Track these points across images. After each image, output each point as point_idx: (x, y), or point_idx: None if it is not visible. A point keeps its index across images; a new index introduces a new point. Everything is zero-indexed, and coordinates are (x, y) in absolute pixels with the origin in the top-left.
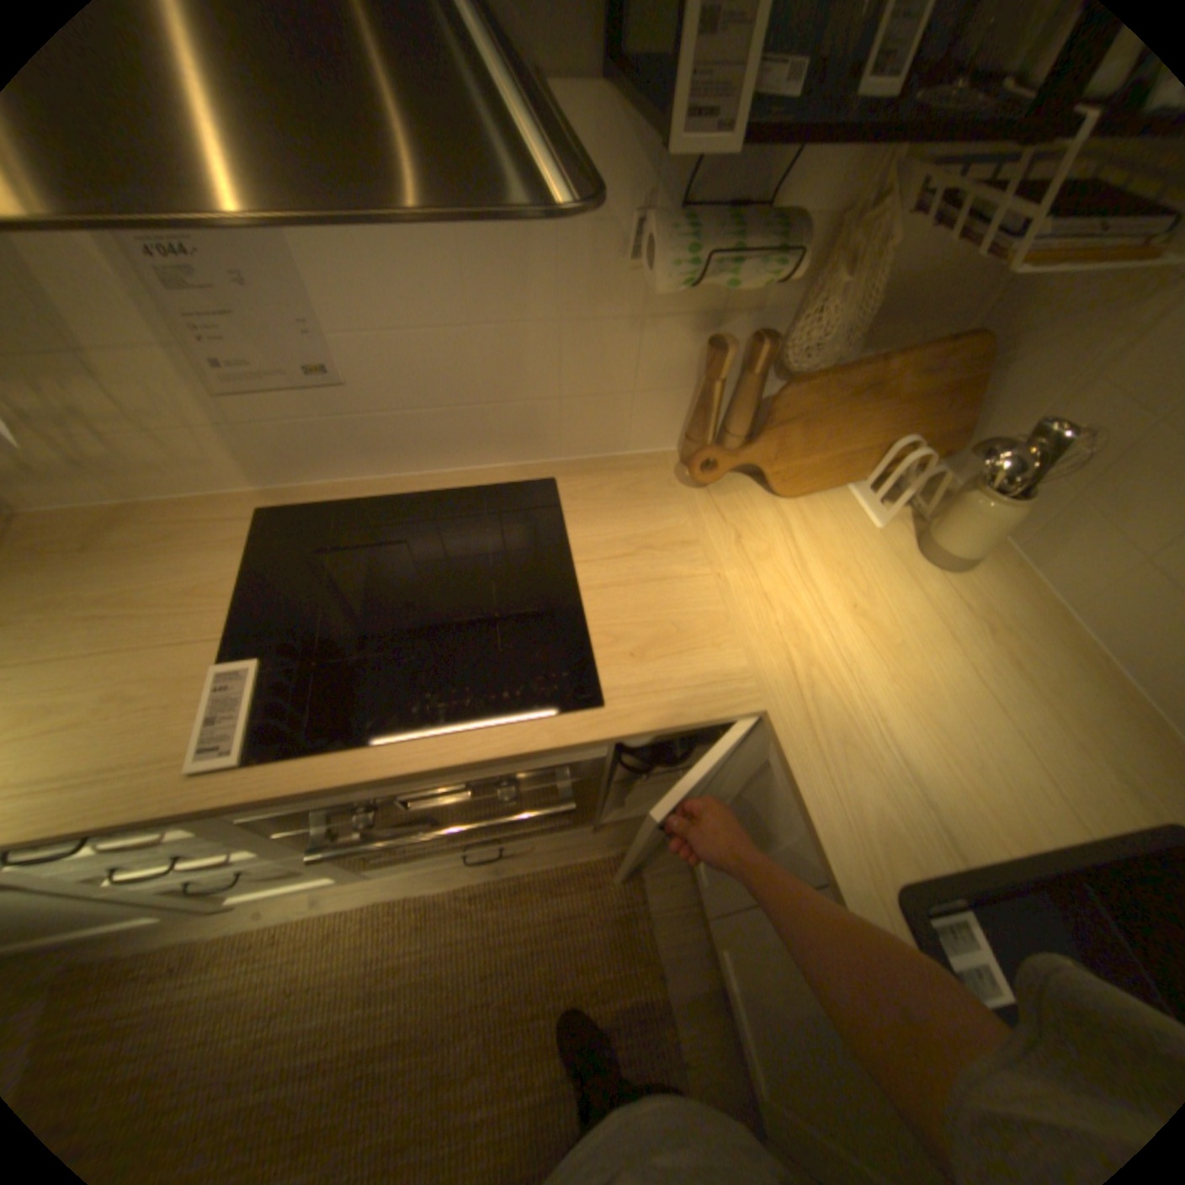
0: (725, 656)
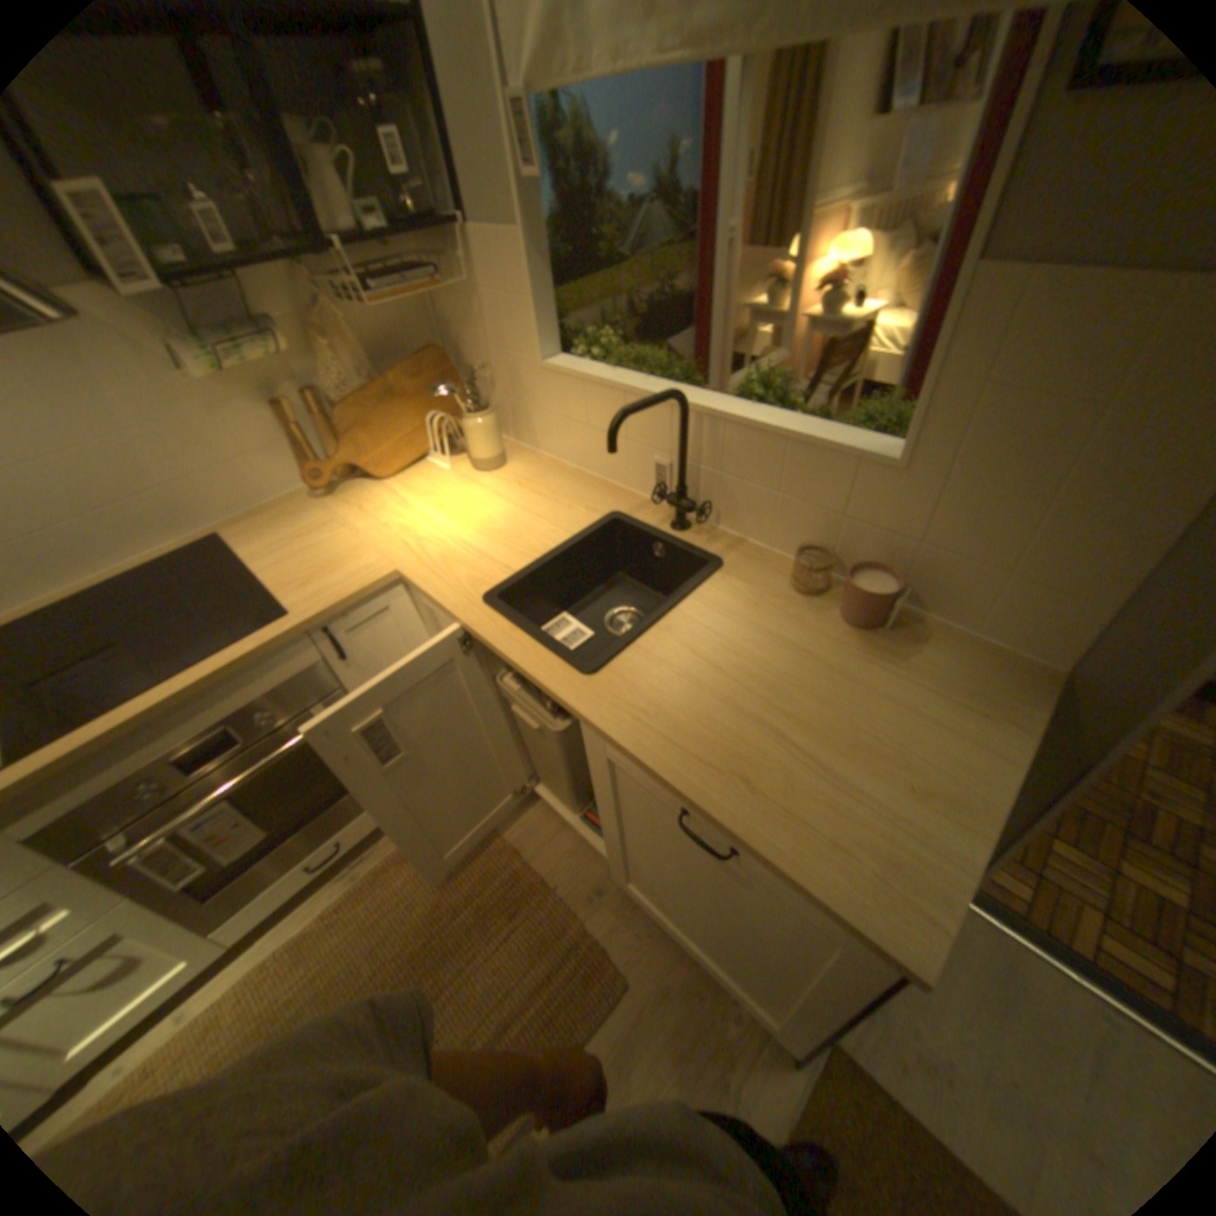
0: (362, 560)
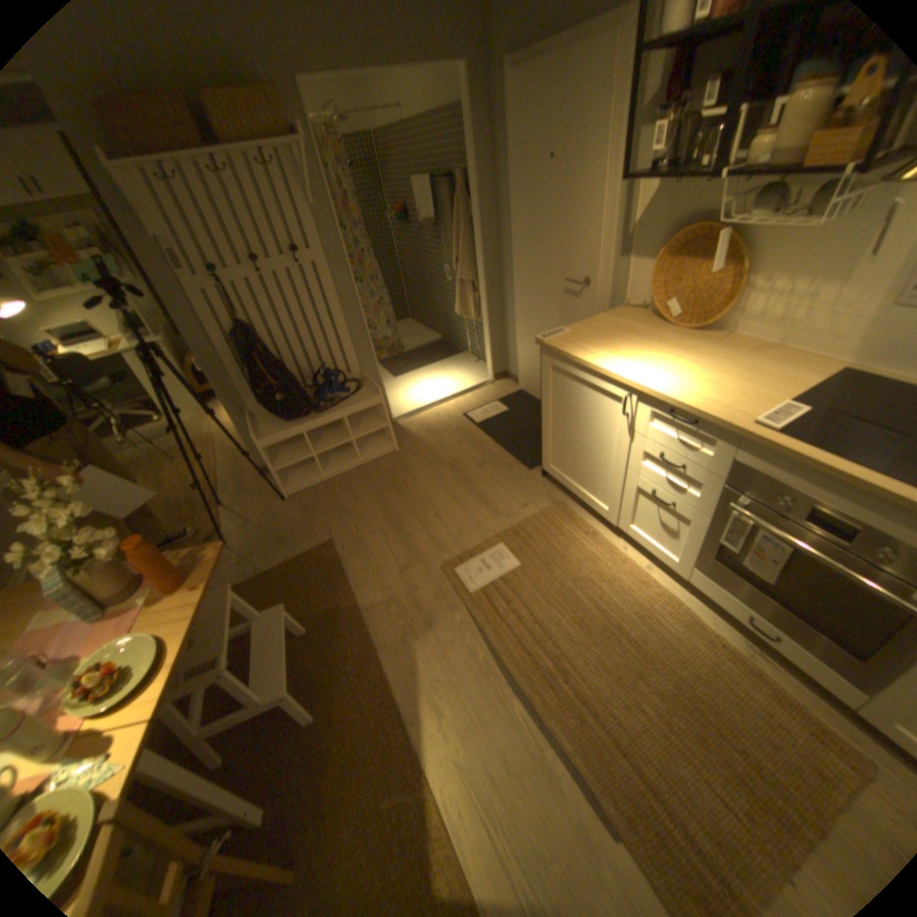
0: None
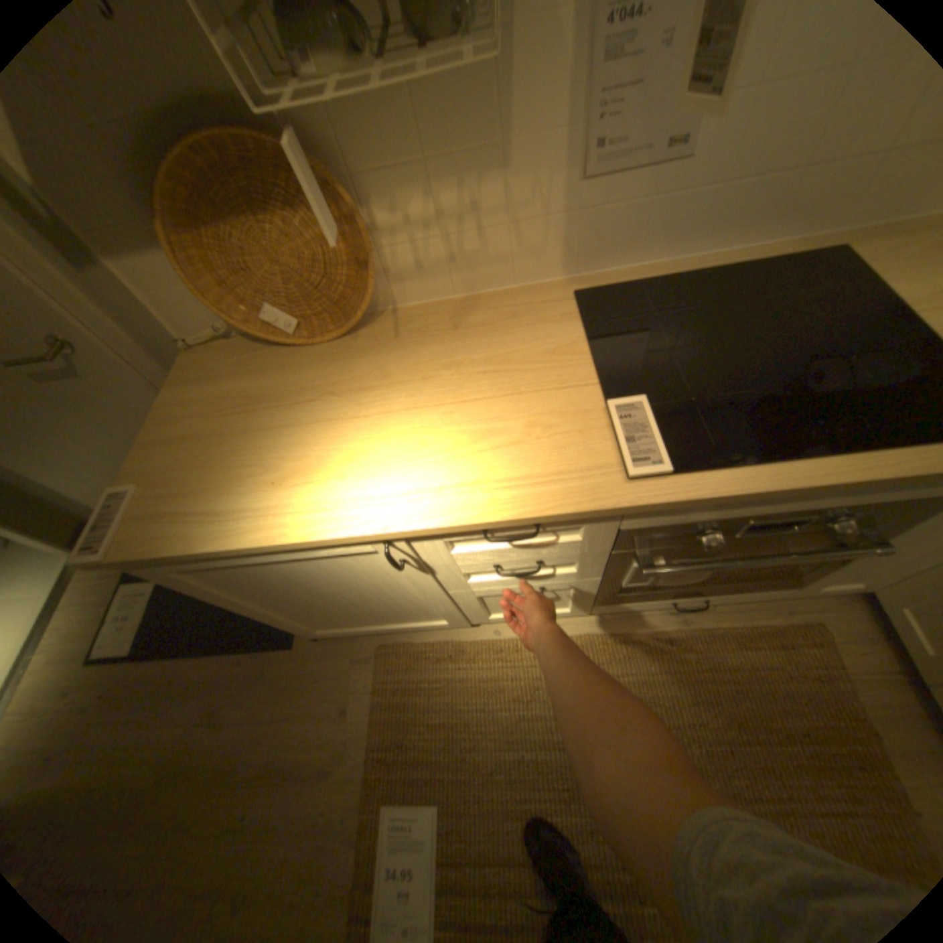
0: None
